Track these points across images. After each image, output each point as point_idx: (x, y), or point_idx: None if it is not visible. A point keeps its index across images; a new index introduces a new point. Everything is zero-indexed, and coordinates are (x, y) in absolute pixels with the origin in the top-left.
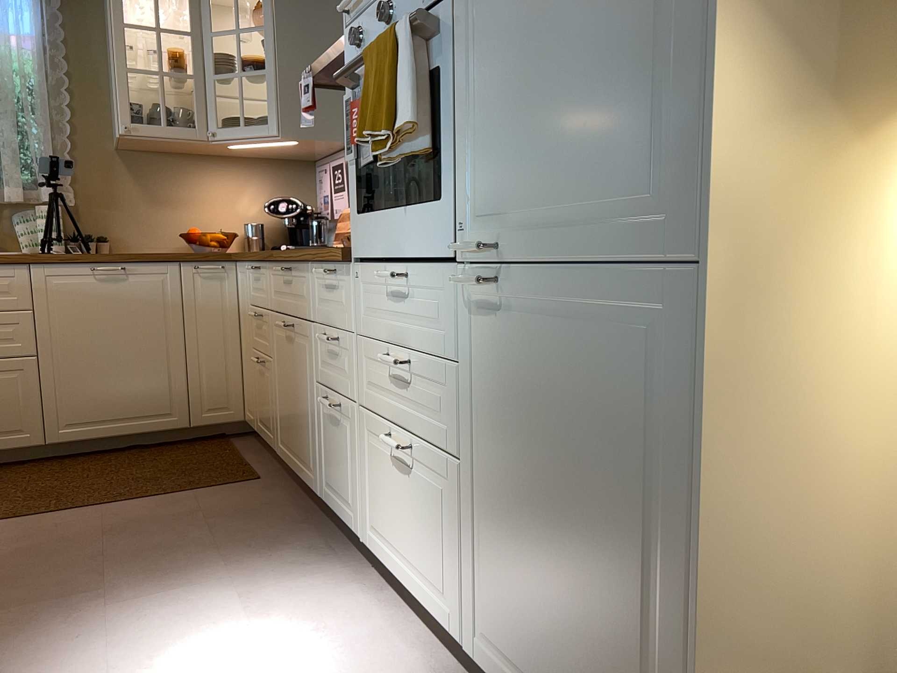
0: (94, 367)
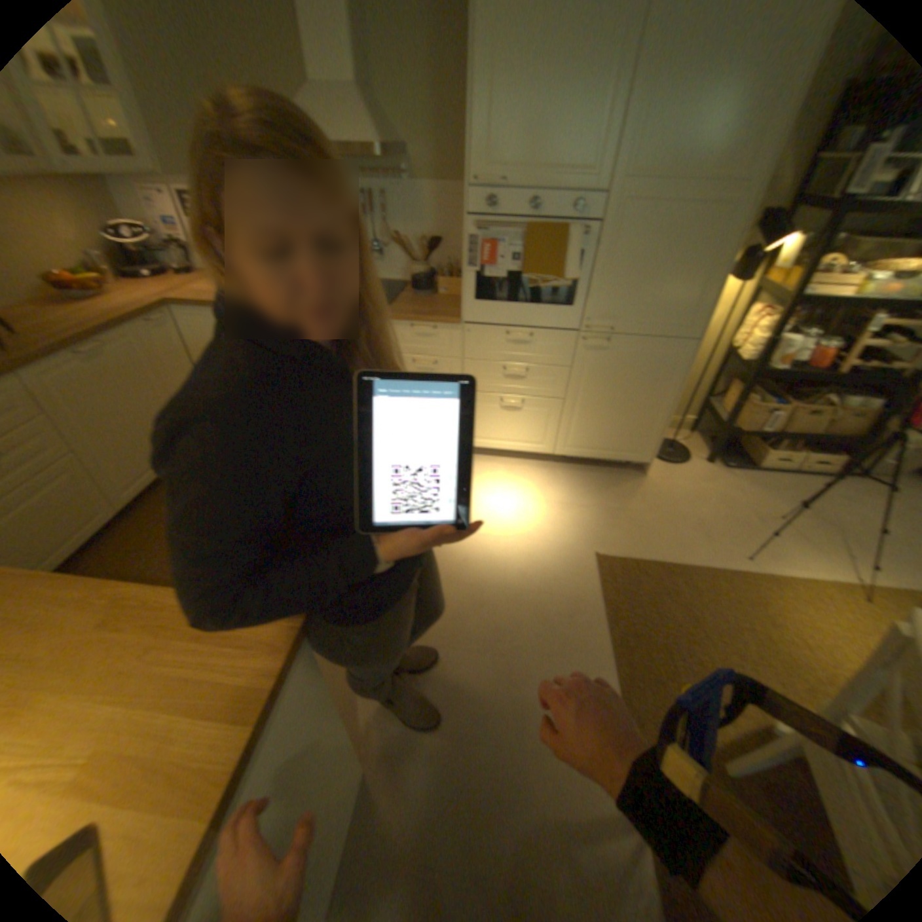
0: (120, 438)
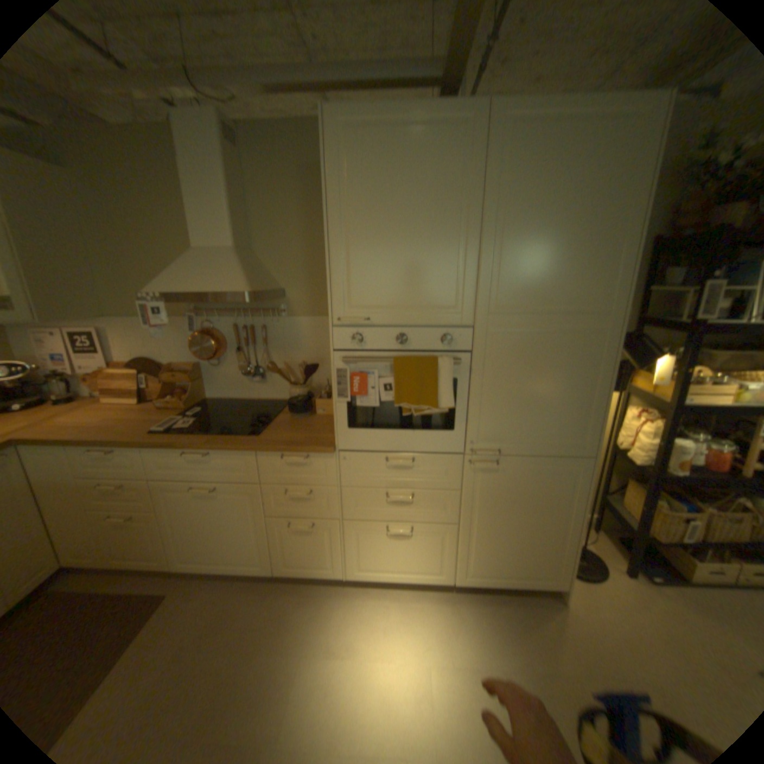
0: None
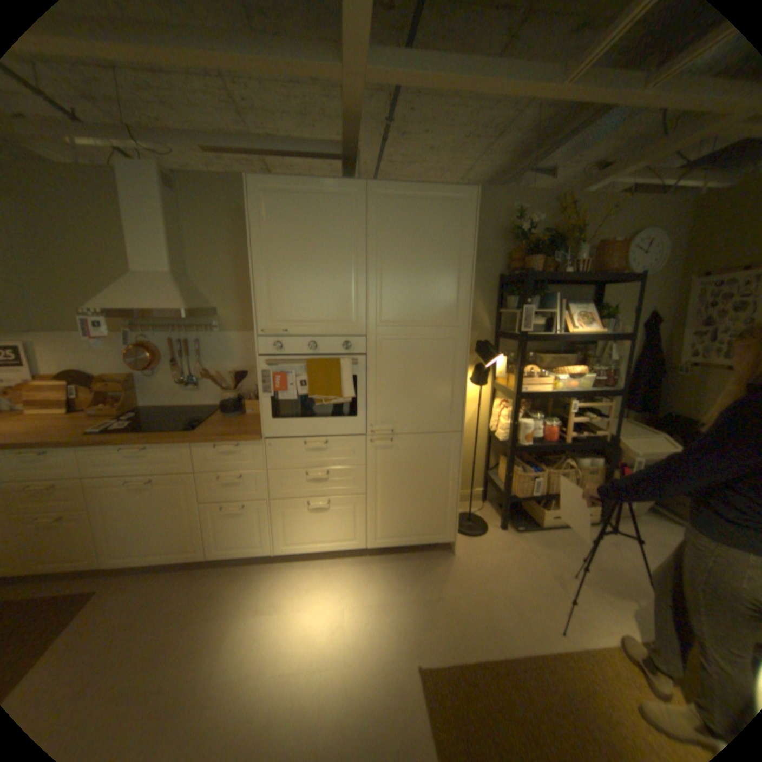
0: None
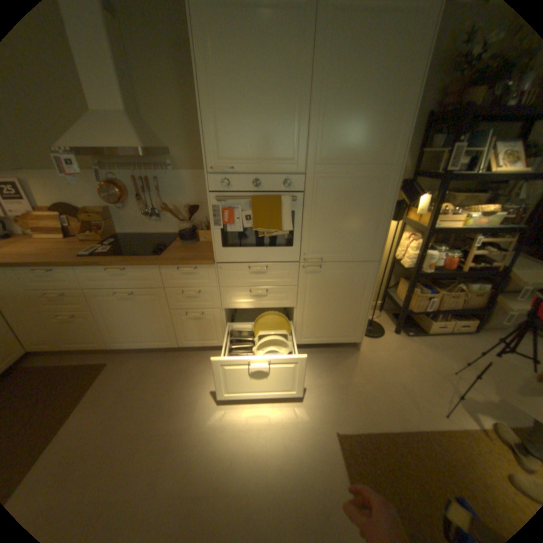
0: None
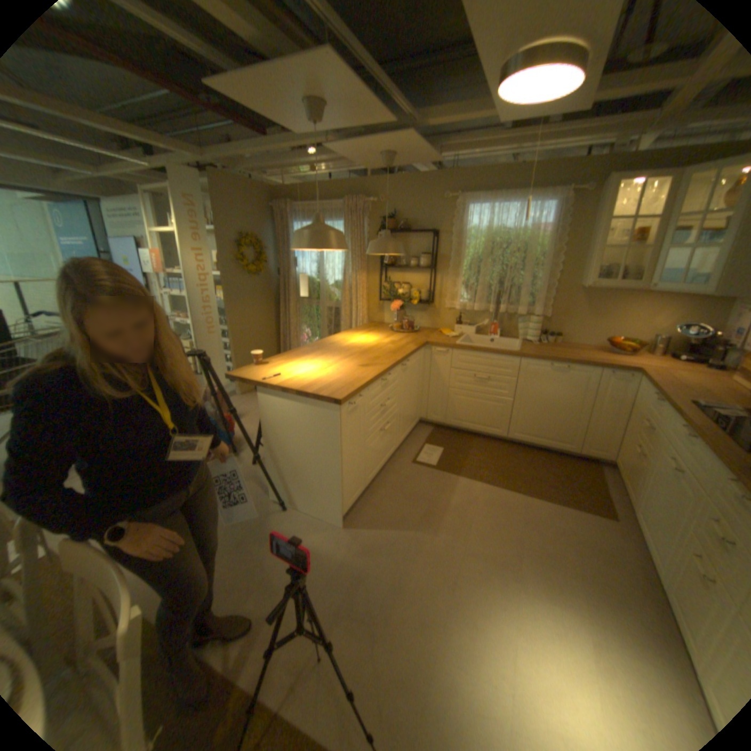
0: (538, 411)
